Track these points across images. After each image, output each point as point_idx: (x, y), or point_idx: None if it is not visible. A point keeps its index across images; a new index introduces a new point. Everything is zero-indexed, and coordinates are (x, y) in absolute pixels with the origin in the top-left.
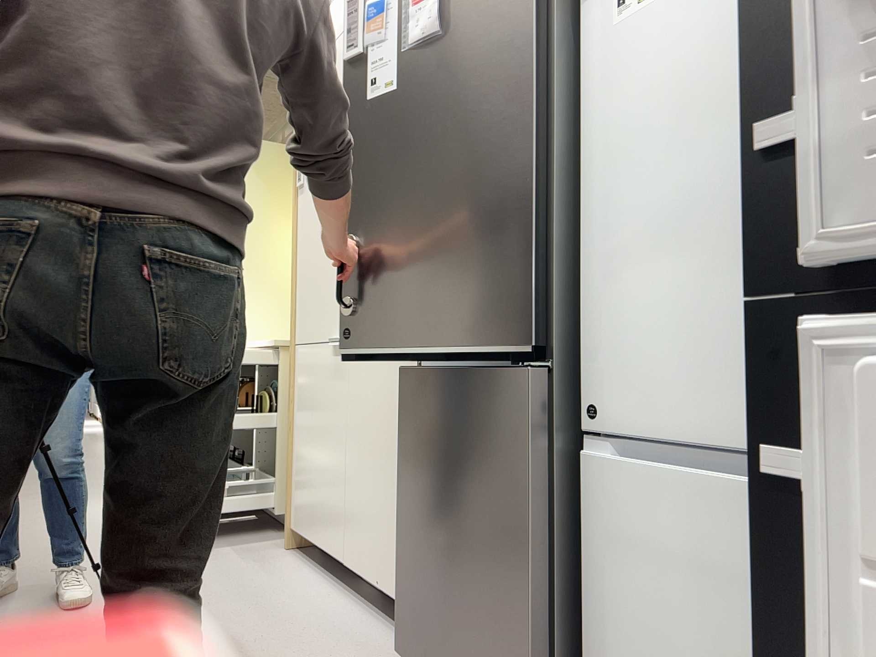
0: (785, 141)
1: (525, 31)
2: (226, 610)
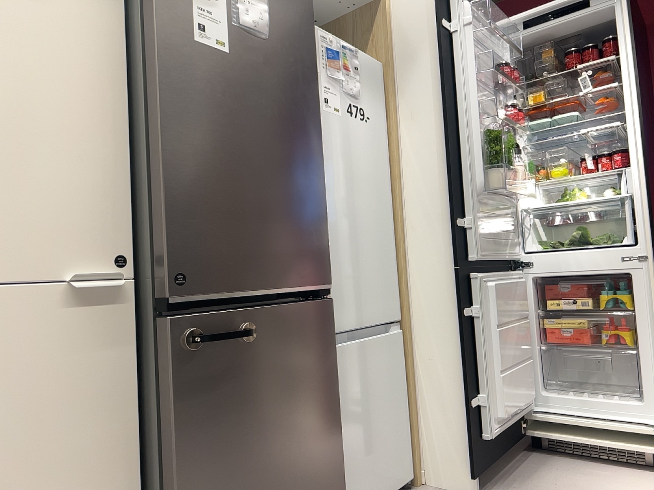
0: (460, 223)
1: (314, 80)
2: None
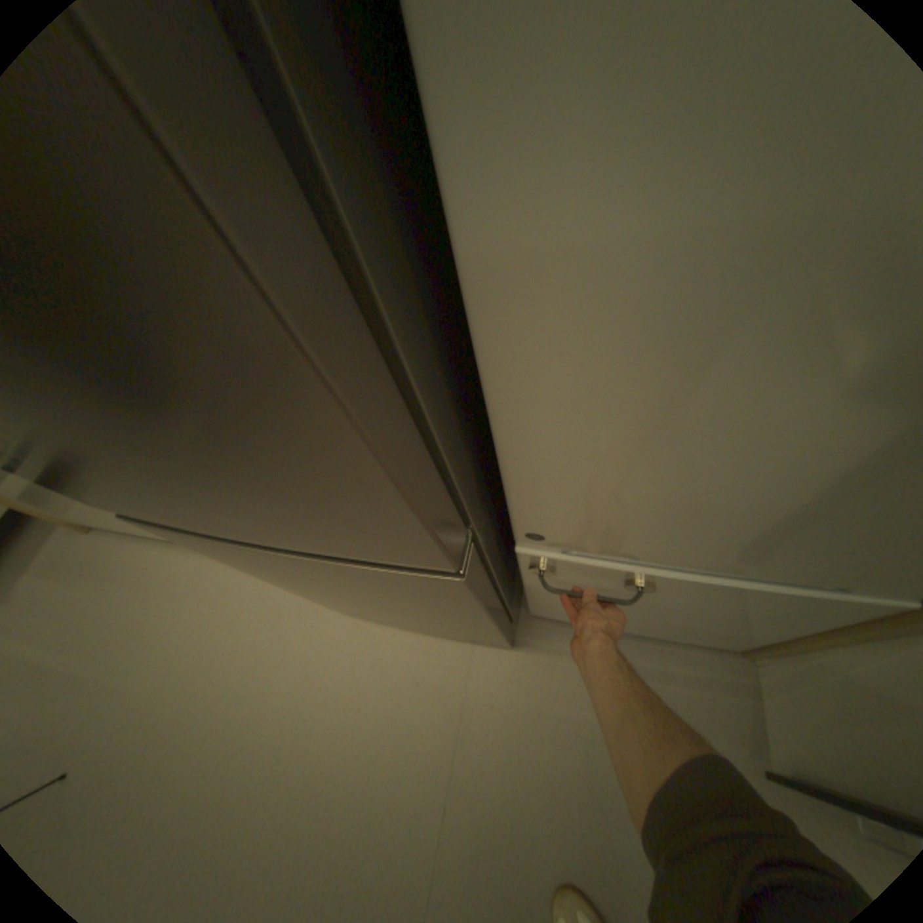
0: None
1: None
2: (132, 665)
